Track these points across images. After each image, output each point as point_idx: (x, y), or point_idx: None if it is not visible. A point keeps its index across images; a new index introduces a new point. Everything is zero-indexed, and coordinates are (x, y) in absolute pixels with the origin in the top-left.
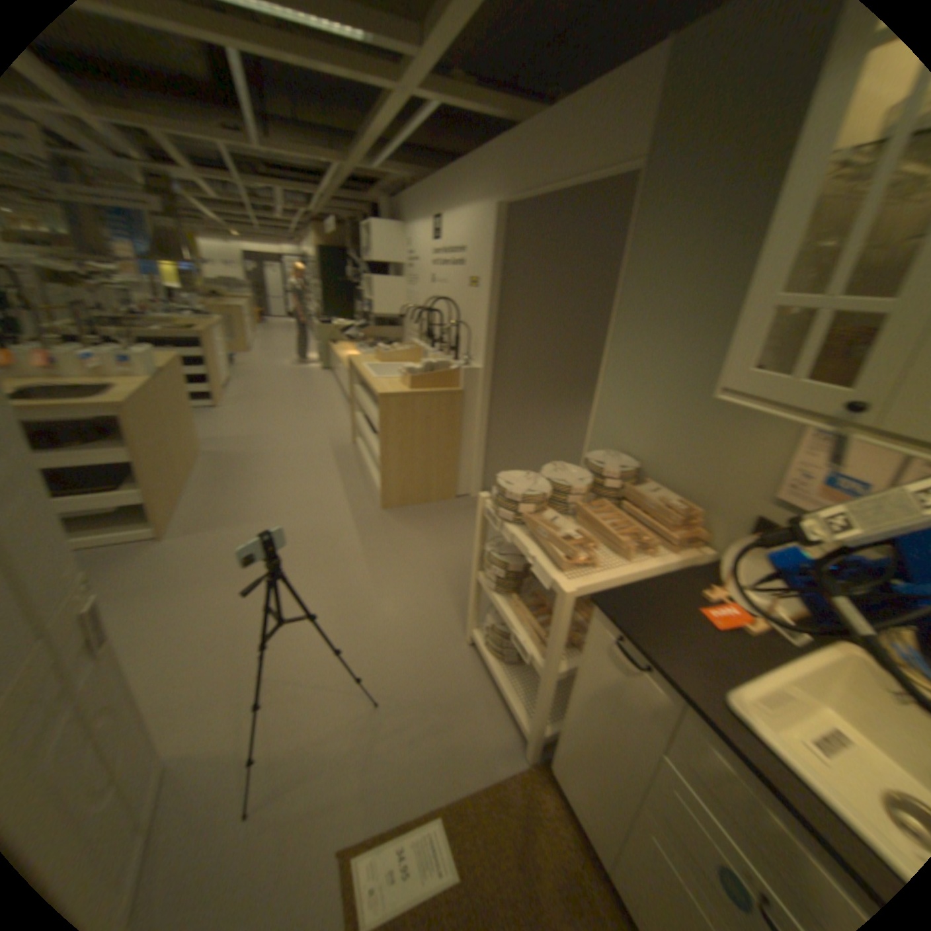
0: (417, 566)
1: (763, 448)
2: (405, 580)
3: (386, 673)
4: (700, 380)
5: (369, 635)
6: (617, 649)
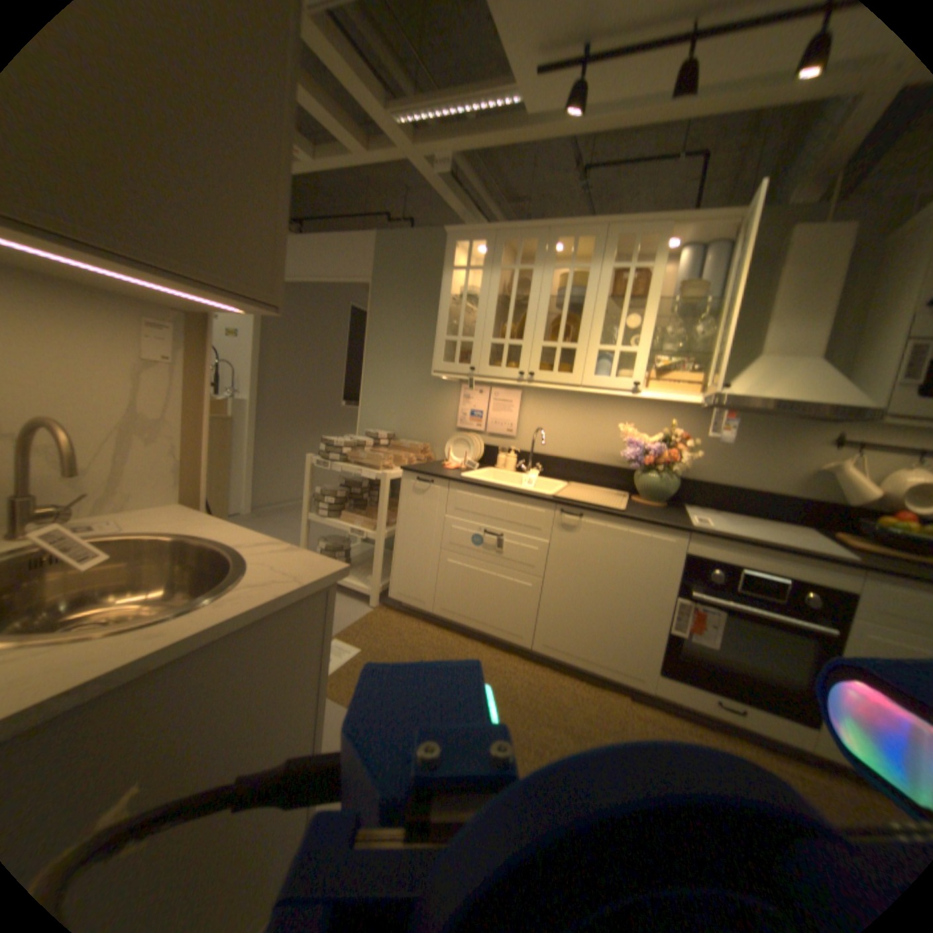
0: None
1: (446, 408)
2: None
3: None
4: (415, 383)
5: None
6: (414, 484)
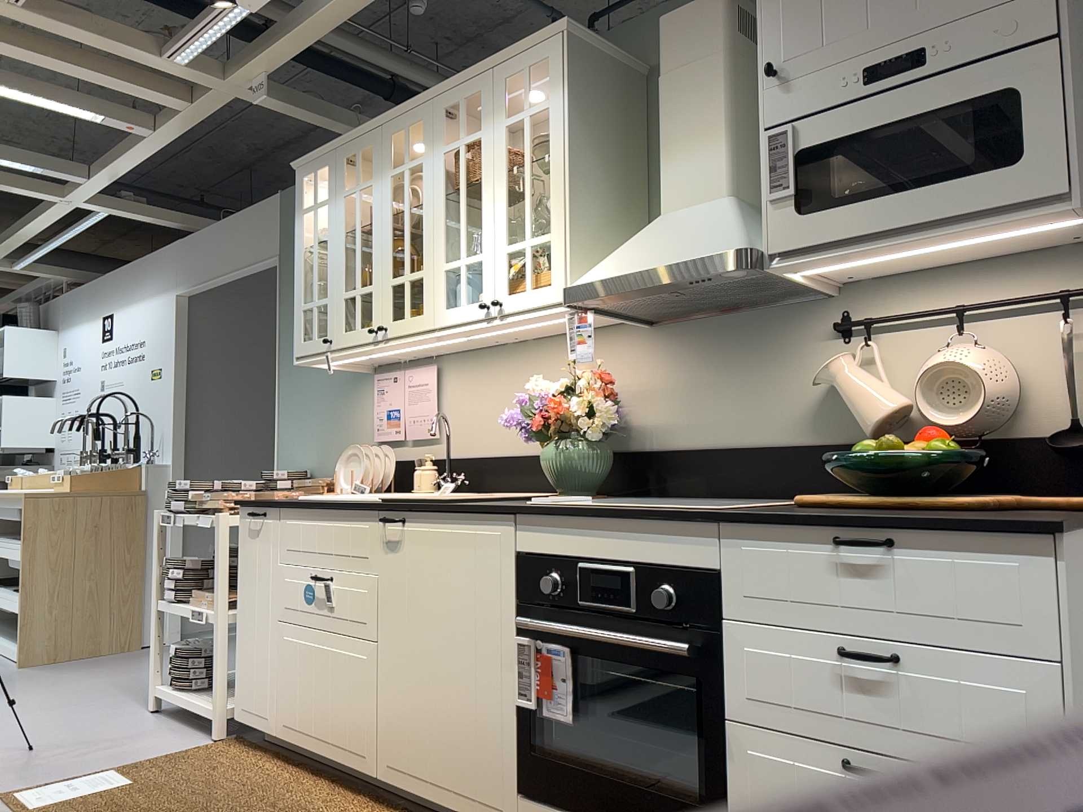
0: (75, 688)
1: (363, 416)
2: (58, 696)
3: (36, 737)
4: (330, 389)
5: (8, 726)
6: (250, 525)
